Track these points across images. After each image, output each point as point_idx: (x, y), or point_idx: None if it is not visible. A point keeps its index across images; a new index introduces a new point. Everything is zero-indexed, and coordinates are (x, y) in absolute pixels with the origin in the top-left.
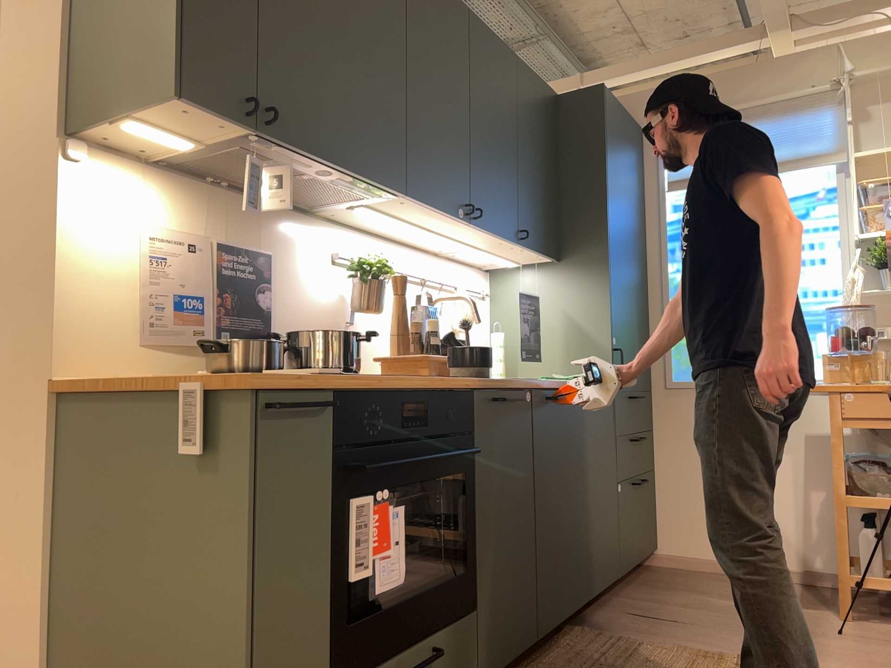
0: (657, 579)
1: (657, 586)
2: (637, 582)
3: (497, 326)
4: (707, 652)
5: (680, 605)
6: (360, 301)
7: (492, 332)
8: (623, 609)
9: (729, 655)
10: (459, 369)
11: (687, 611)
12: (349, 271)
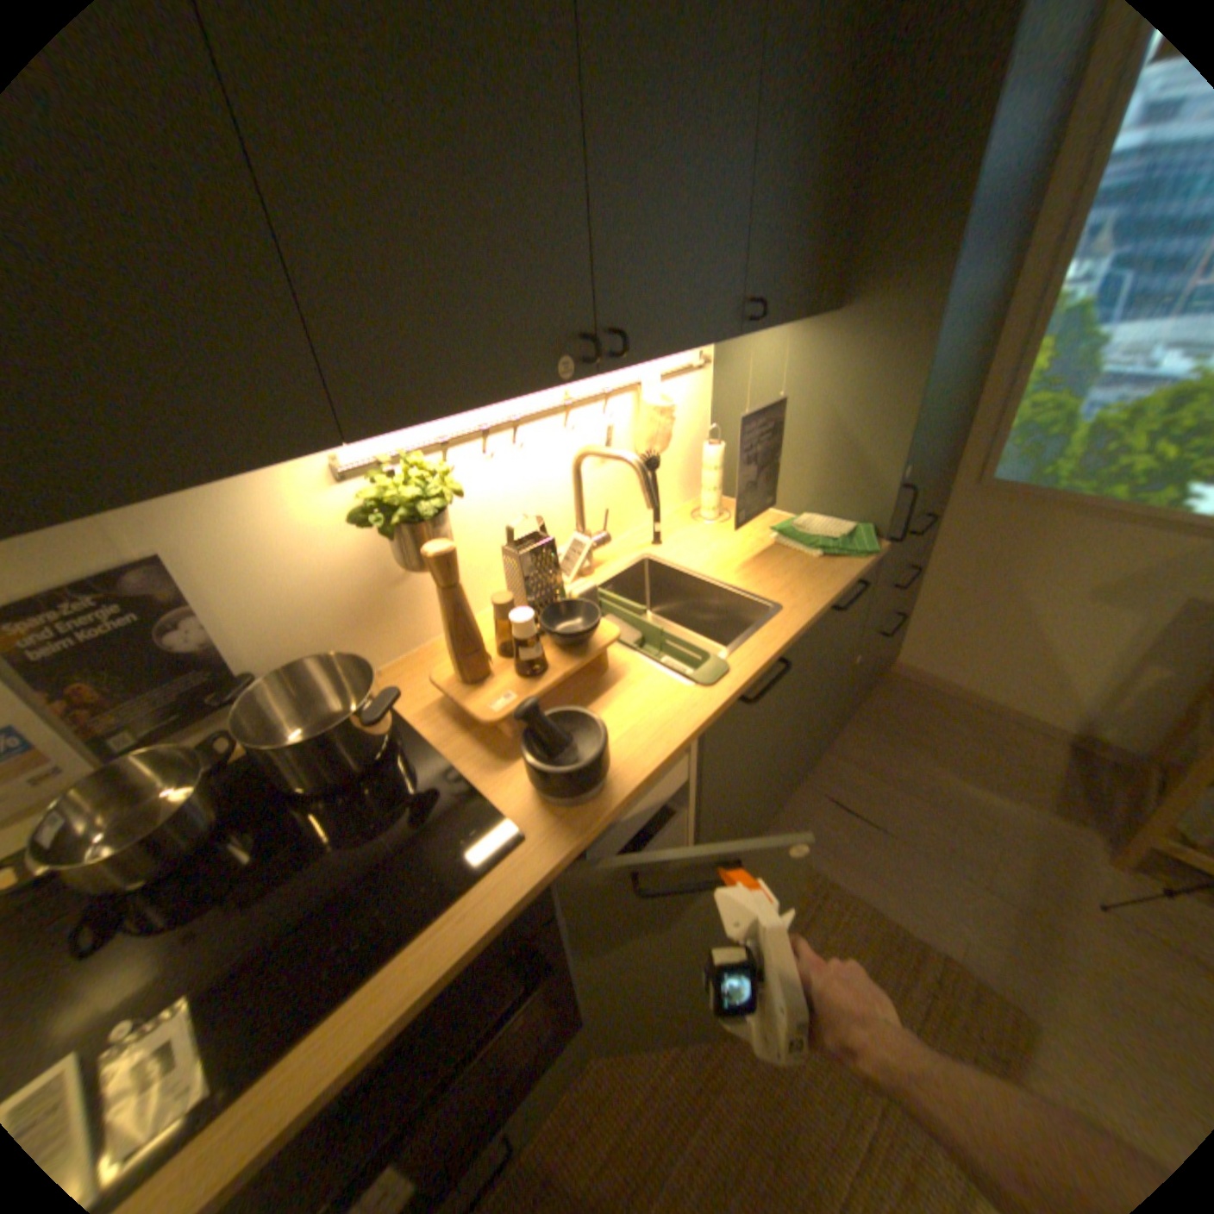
0: (883, 710)
1: (880, 728)
2: (857, 713)
3: (710, 433)
4: (906, 940)
5: (898, 787)
6: (404, 552)
7: (705, 436)
8: (826, 787)
9: (934, 944)
10: (537, 795)
11: (903, 804)
12: (360, 515)
